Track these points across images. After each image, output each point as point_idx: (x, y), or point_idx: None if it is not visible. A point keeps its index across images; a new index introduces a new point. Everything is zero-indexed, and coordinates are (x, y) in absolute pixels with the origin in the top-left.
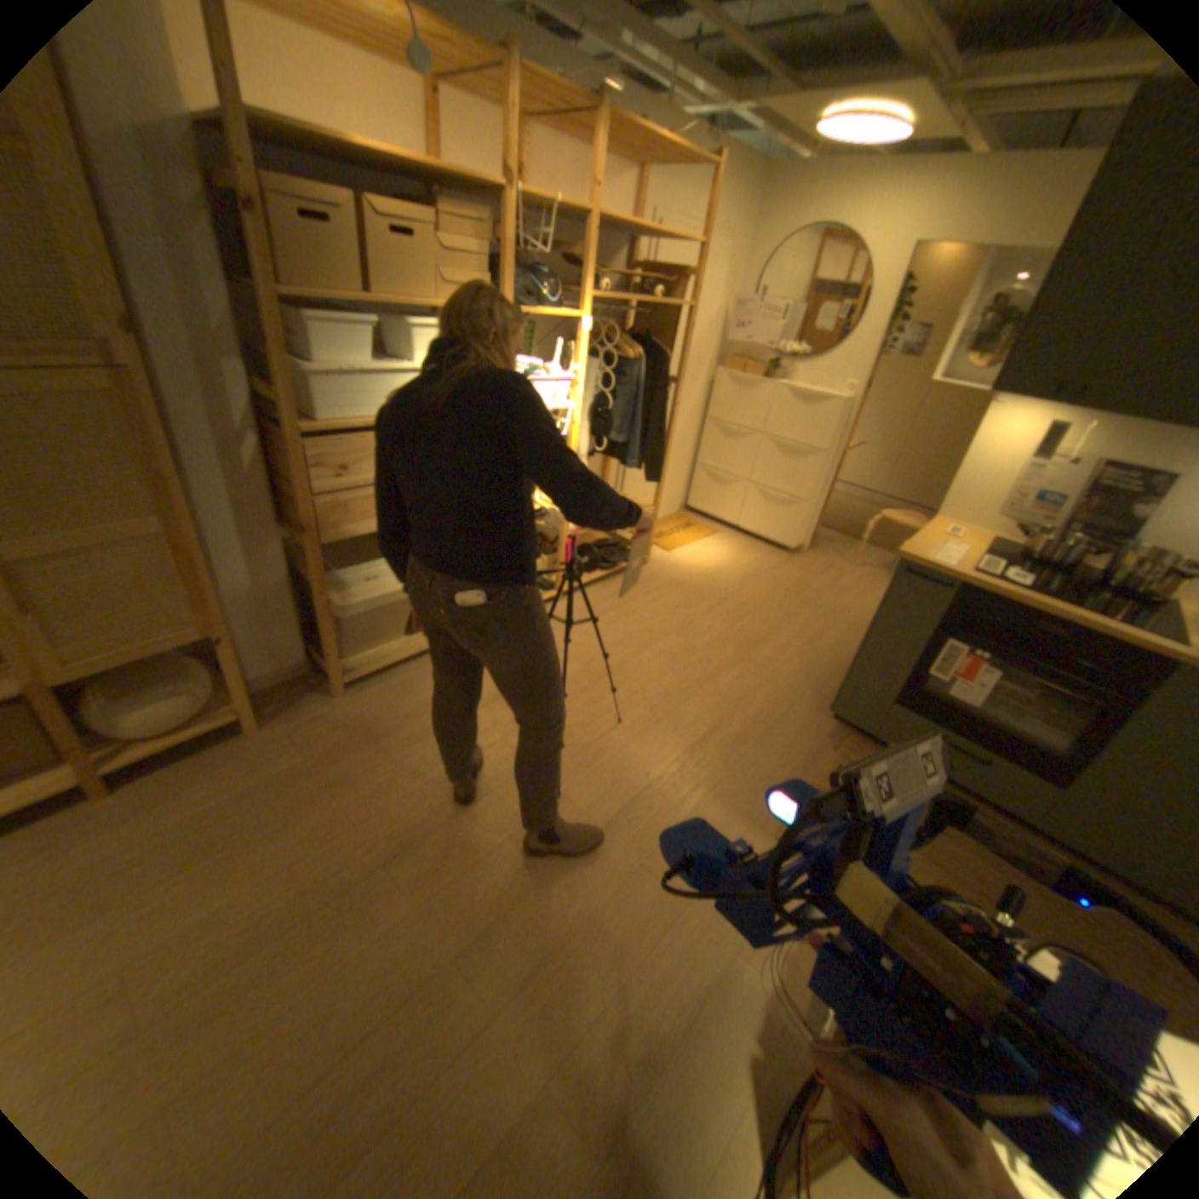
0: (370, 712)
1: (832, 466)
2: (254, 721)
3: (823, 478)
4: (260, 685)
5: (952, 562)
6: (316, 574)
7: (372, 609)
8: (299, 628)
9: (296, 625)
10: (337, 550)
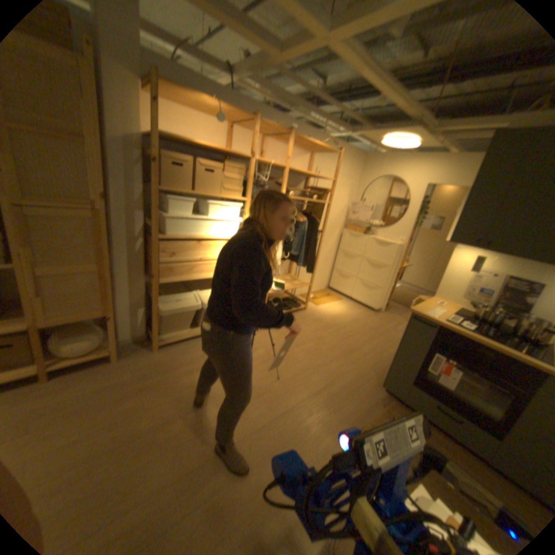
0: (168, 359)
1: (395, 273)
2: (118, 357)
3: (392, 278)
4: (125, 341)
5: (436, 316)
6: (157, 296)
7: (177, 313)
8: (146, 318)
9: (146, 317)
10: (169, 287)
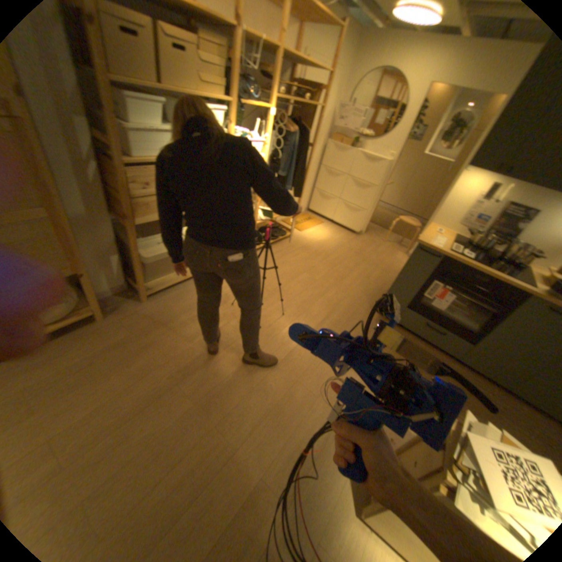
0: (162, 310)
1: (379, 194)
2: (102, 314)
3: (375, 200)
4: (103, 295)
5: (441, 246)
6: (132, 240)
7: (162, 259)
8: (122, 267)
9: (121, 265)
10: (141, 227)
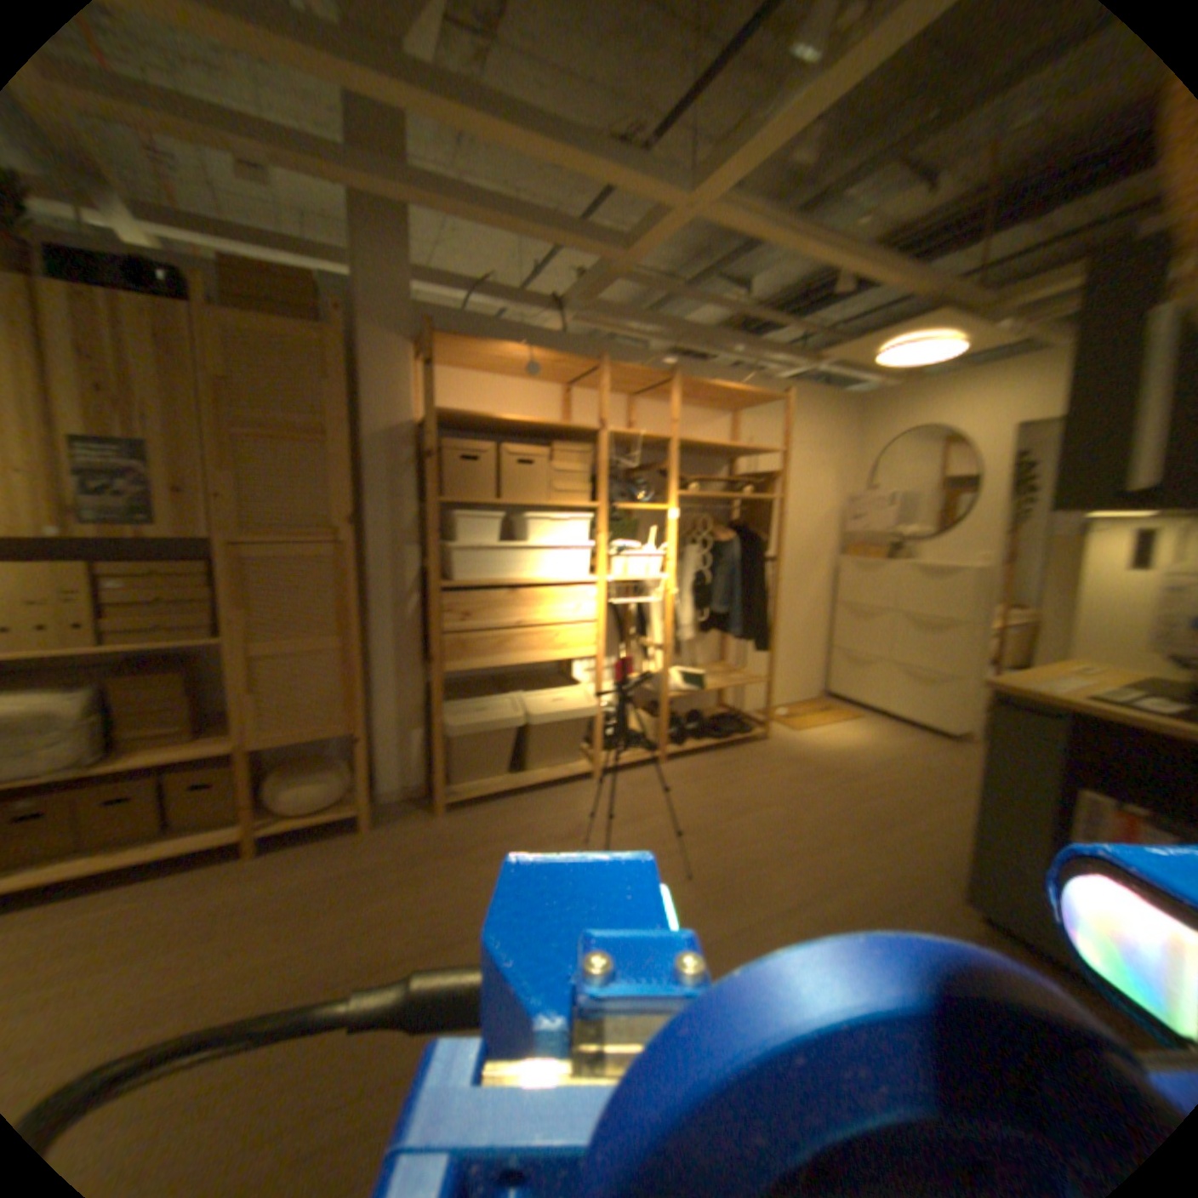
0: (456, 830)
1: (985, 640)
2: (368, 822)
3: (978, 654)
4: (383, 795)
5: (1056, 692)
6: (439, 700)
7: (475, 733)
8: (422, 748)
9: (421, 747)
10: (463, 688)
